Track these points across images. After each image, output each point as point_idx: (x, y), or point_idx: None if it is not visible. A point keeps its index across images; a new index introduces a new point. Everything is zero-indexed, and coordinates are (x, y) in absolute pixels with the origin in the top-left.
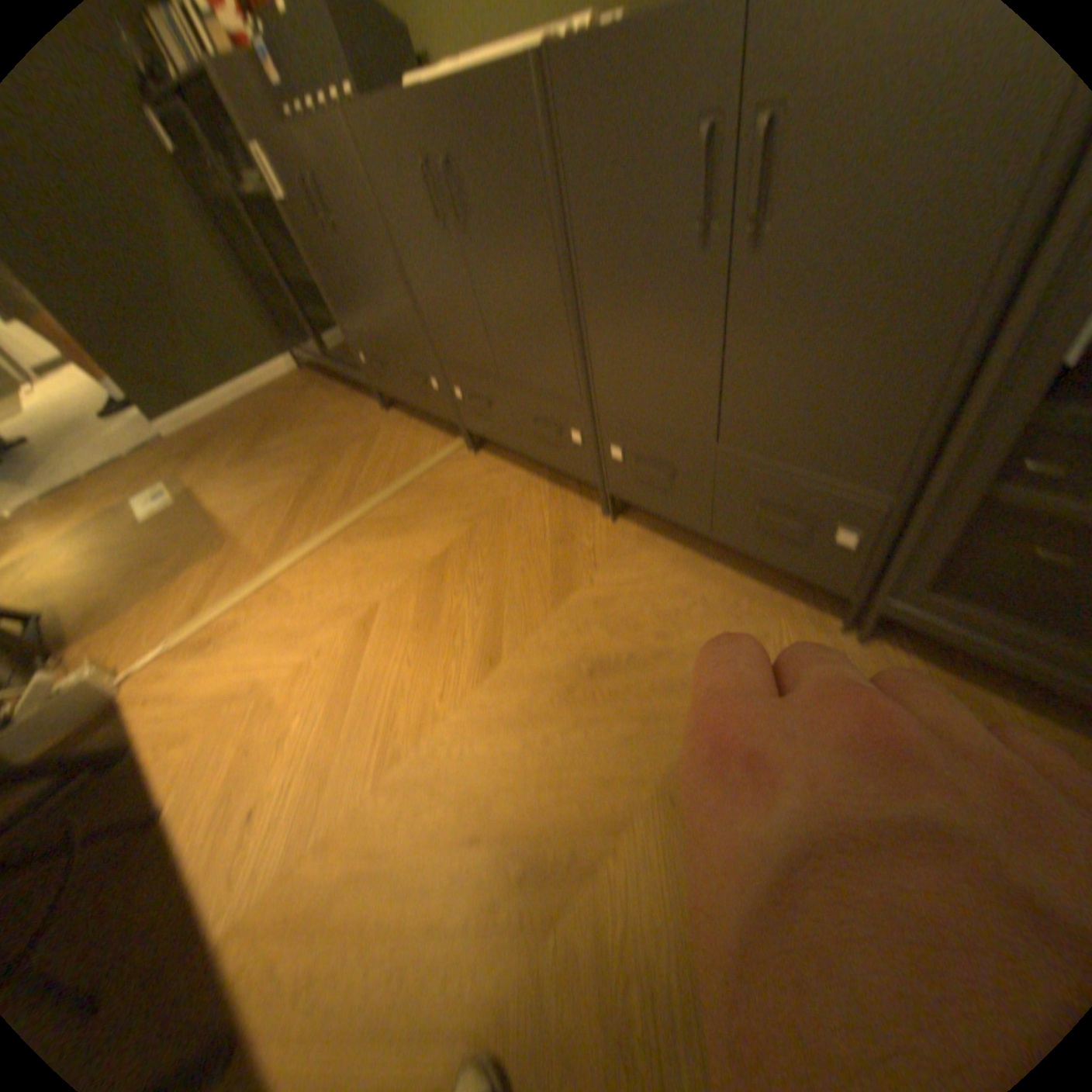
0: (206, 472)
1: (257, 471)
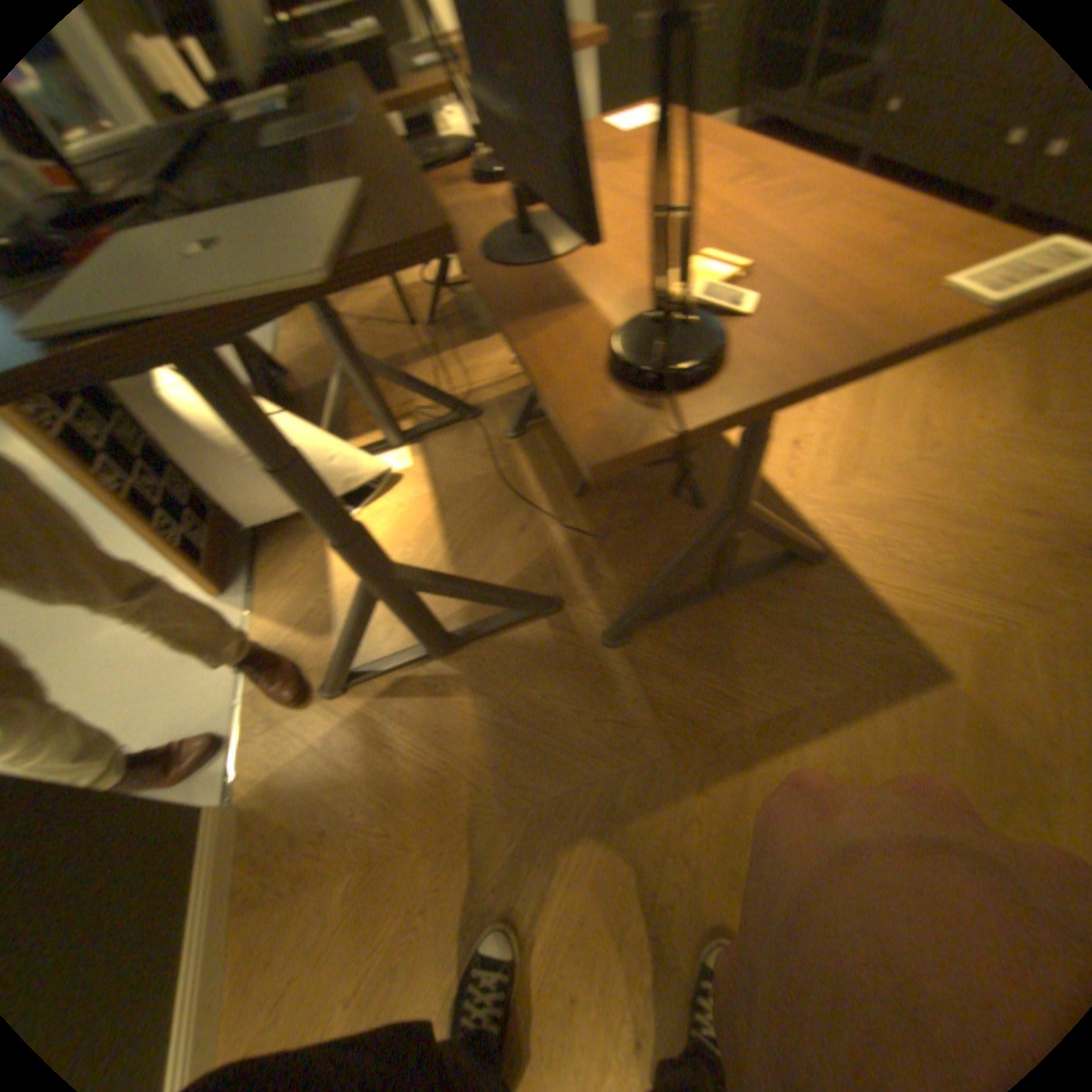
0: None
1: None
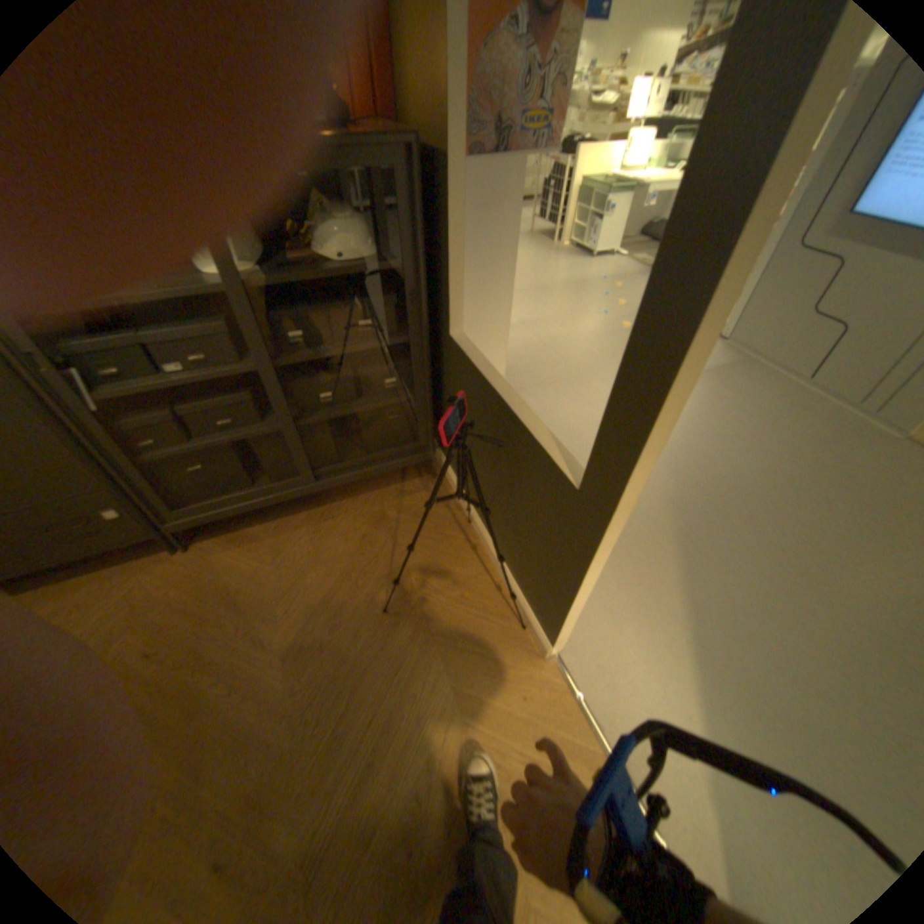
0: None
1: None
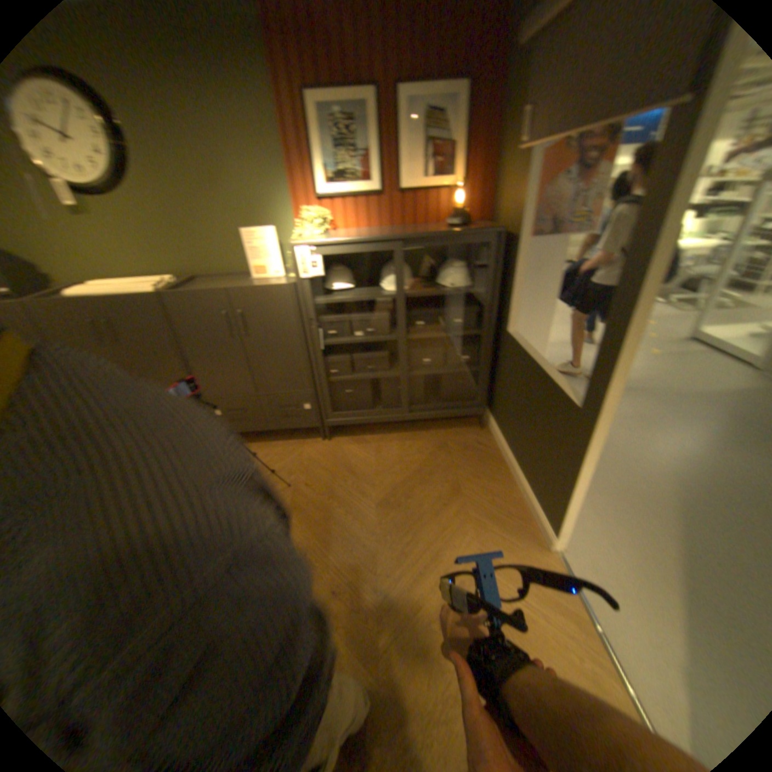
0: None
1: None
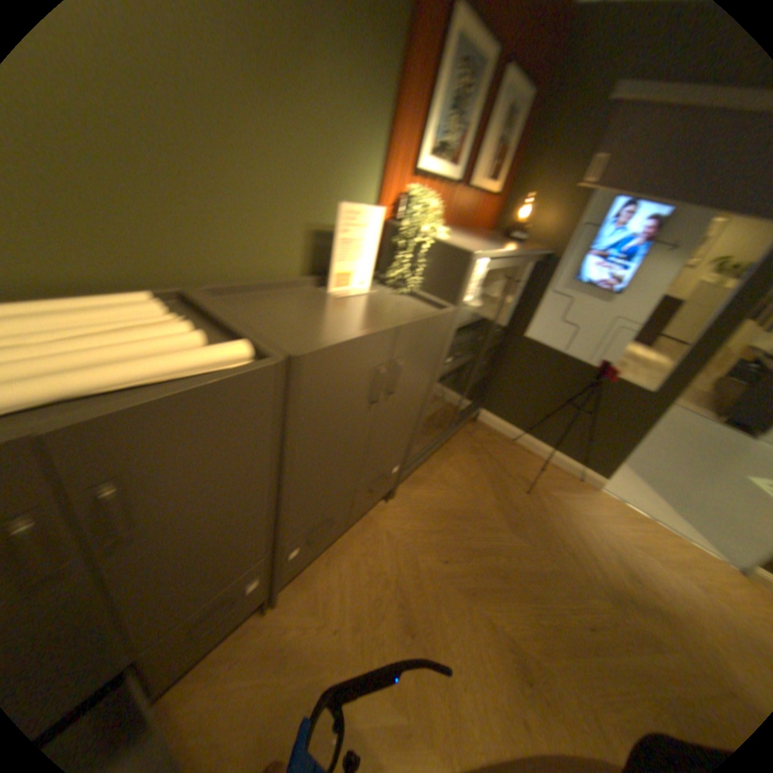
0: None
1: None
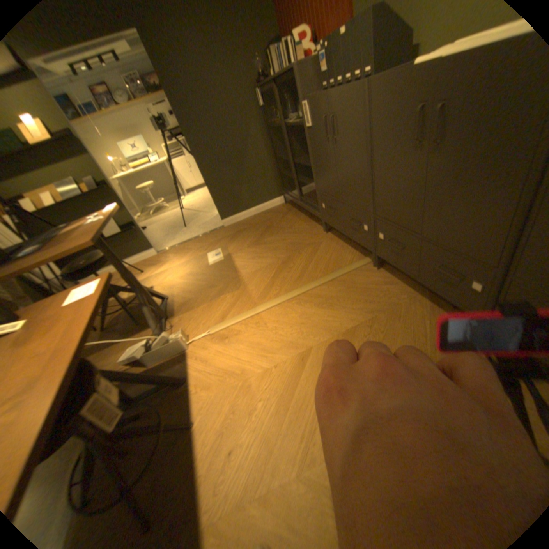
0: (238, 248)
1: (260, 252)
